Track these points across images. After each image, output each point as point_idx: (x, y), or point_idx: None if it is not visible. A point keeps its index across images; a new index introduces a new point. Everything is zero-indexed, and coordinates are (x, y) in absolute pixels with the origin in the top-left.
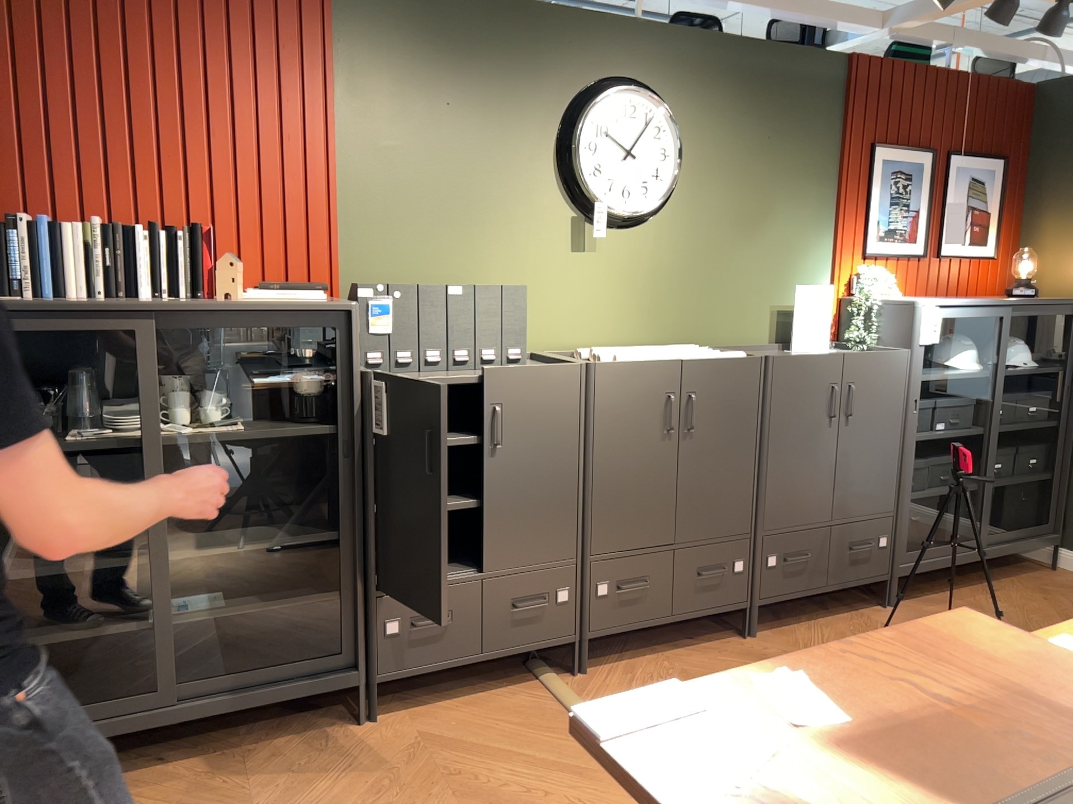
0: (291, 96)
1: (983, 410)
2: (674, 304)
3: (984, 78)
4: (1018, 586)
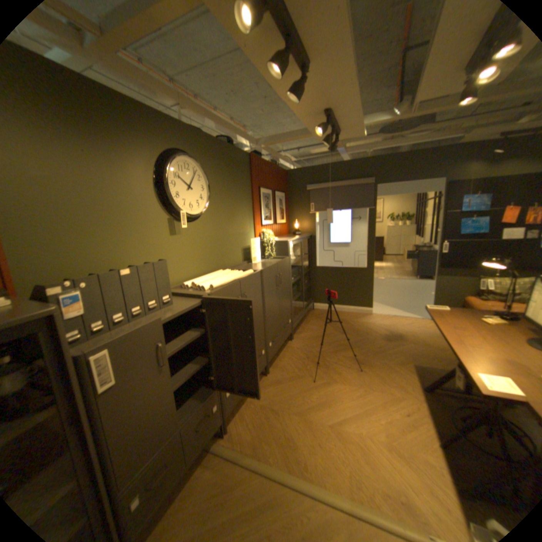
0: None
1: (297, 270)
2: (213, 253)
3: (278, 166)
4: (311, 318)
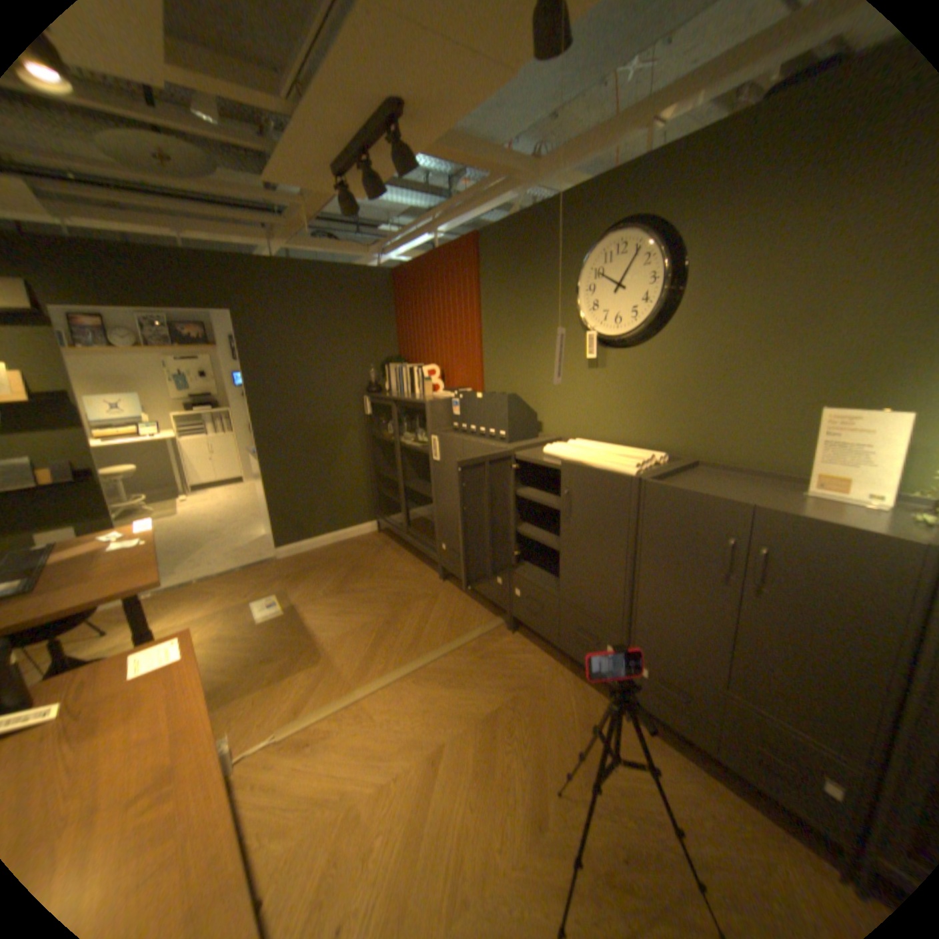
0: (465, 302)
1: None
2: (676, 415)
3: None
4: None
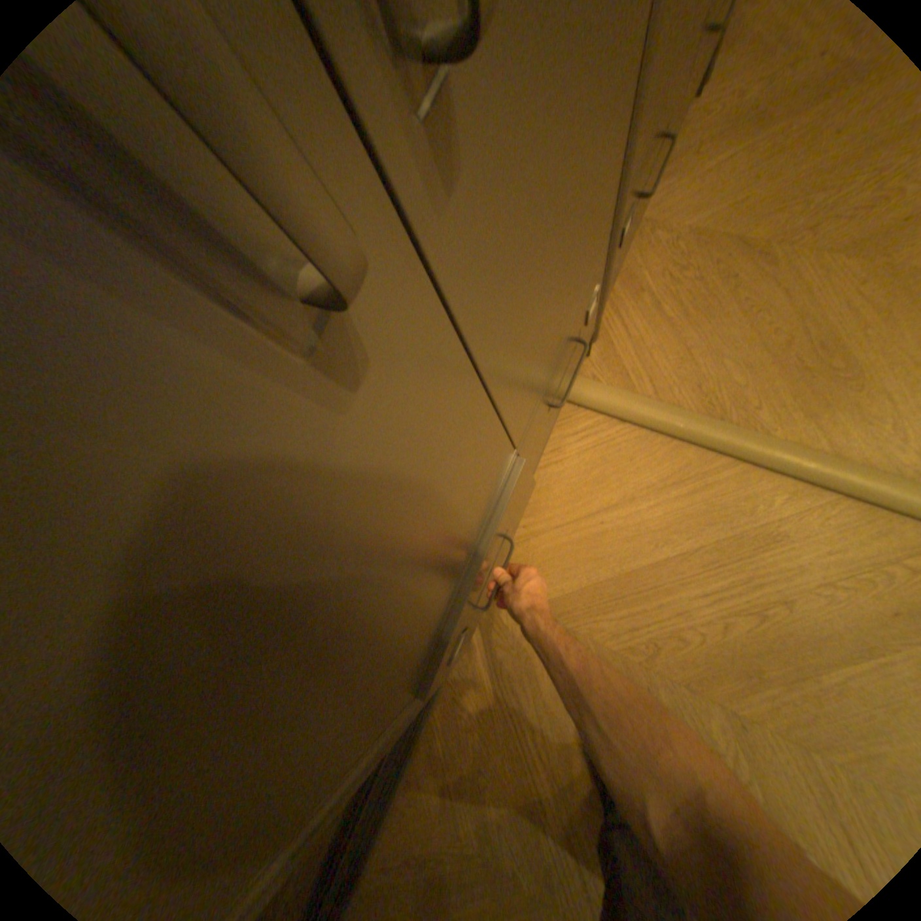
0: None
1: None
2: None
3: None
4: None
